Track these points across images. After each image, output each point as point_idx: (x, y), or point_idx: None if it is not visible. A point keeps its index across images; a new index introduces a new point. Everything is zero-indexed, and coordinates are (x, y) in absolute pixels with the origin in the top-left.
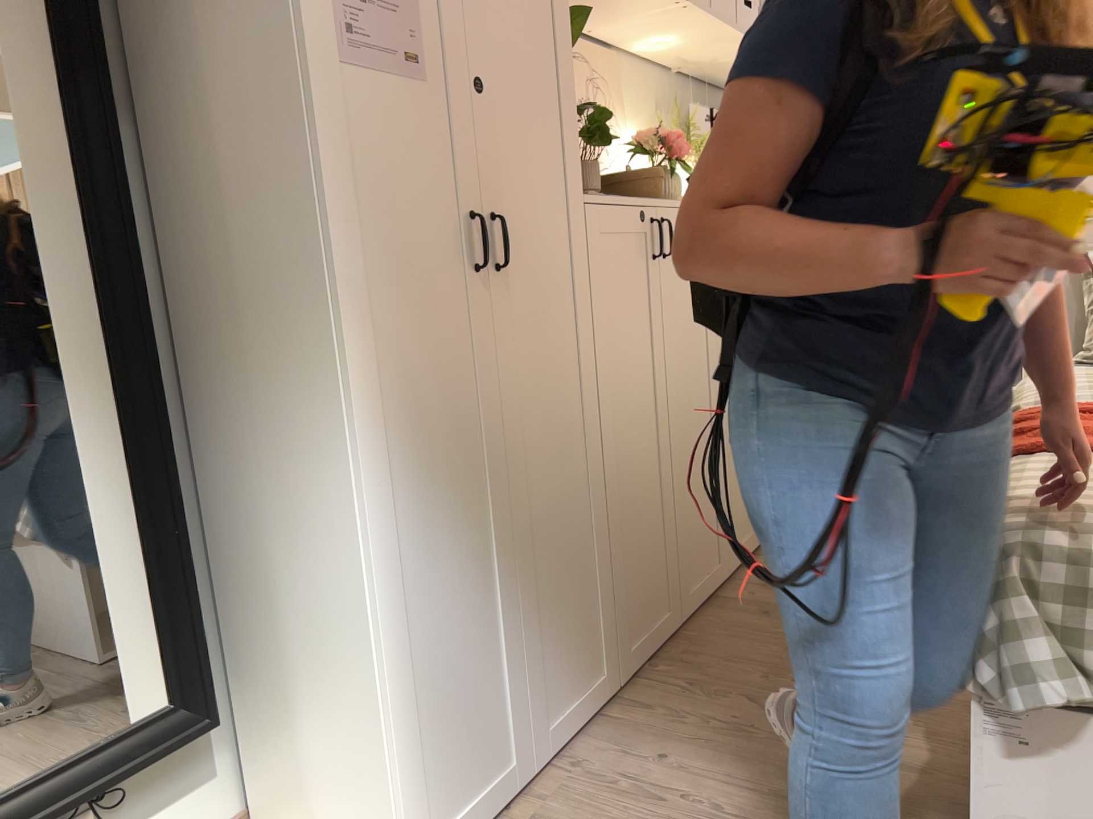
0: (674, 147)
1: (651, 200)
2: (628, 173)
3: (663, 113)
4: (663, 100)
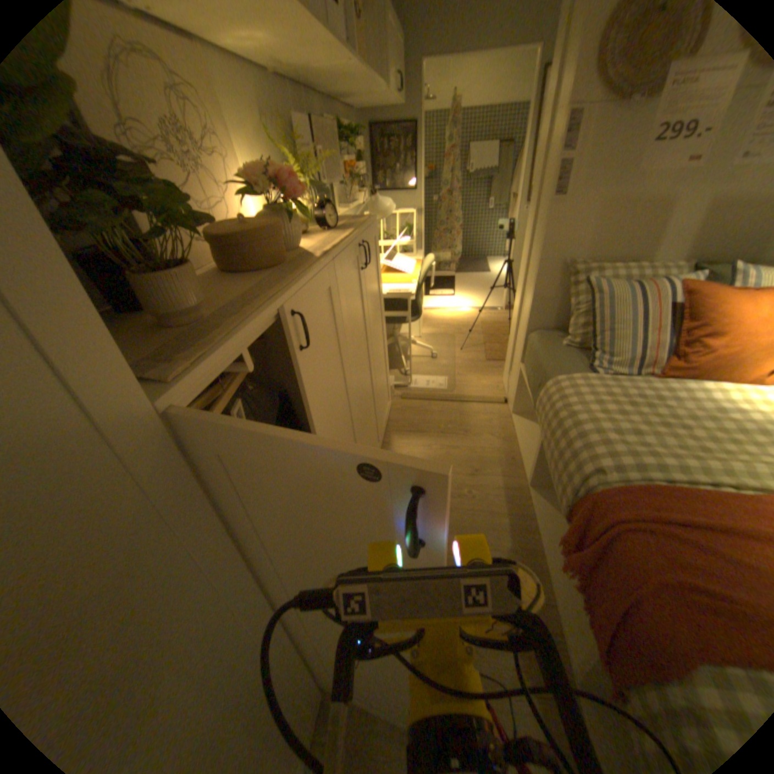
0: (287, 177)
1: (277, 299)
2: (242, 231)
3: (269, 116)
4: (266, 101)
